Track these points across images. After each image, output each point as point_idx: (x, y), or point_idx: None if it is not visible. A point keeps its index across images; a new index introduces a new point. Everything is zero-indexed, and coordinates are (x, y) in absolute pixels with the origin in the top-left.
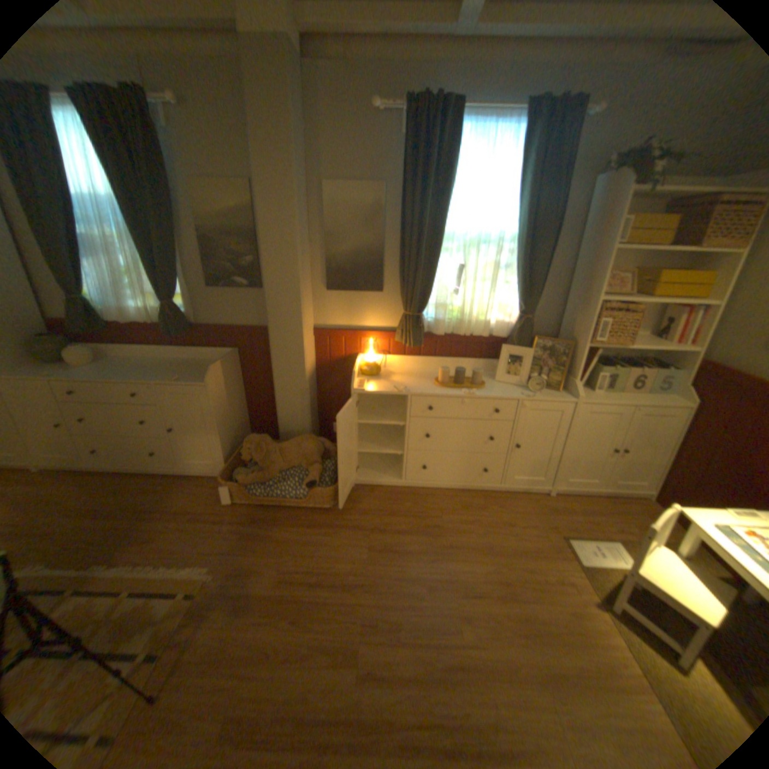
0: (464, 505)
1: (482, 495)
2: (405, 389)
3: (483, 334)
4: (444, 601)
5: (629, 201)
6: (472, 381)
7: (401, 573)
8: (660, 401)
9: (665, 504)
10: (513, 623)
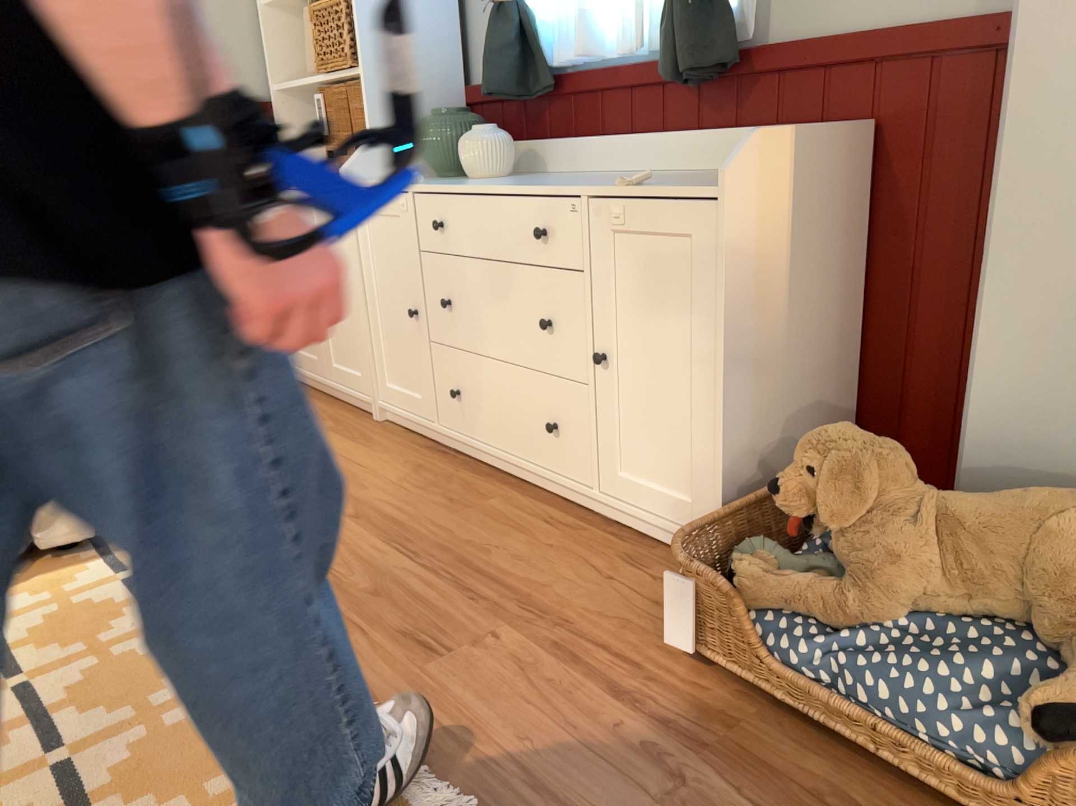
0: None
1: None
2: None
3: None
4: None
5: None
6: None
7: None
8: None
9: None
10: None
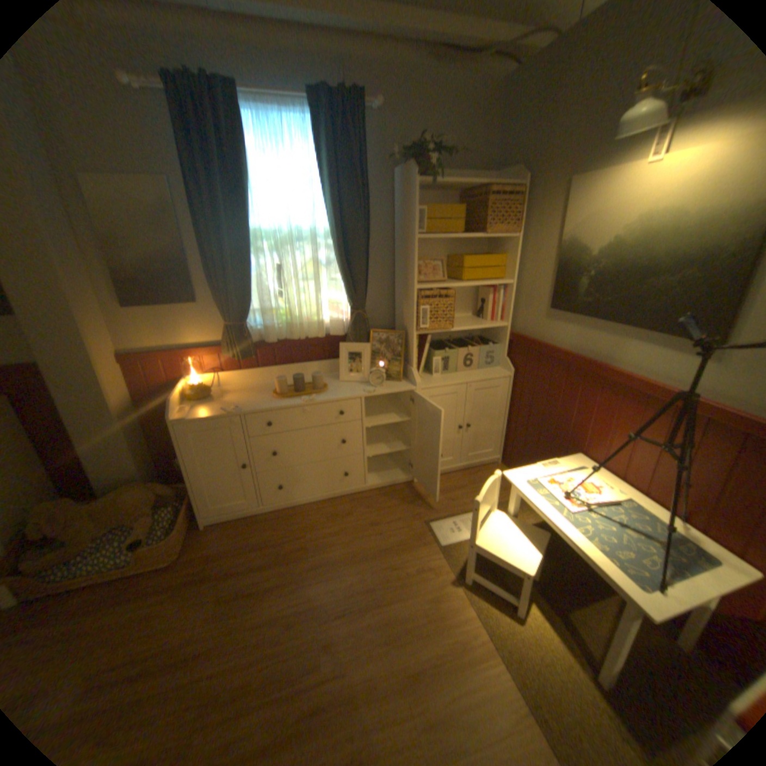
0: (329, 515)
1: (348, 498)
2: (236, 408)
3: (319, 335)
4: (301, 635)
5: (417, 193)
6: (313, 386)
7: (253, 618)
8: (485, 375)
9: (507, 463)
10: (373, 633)
